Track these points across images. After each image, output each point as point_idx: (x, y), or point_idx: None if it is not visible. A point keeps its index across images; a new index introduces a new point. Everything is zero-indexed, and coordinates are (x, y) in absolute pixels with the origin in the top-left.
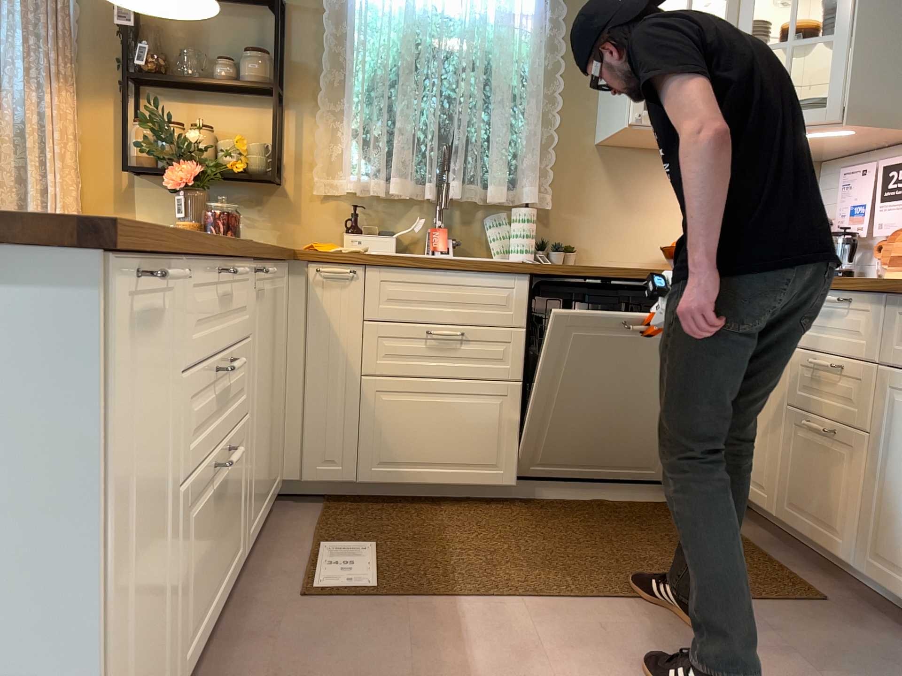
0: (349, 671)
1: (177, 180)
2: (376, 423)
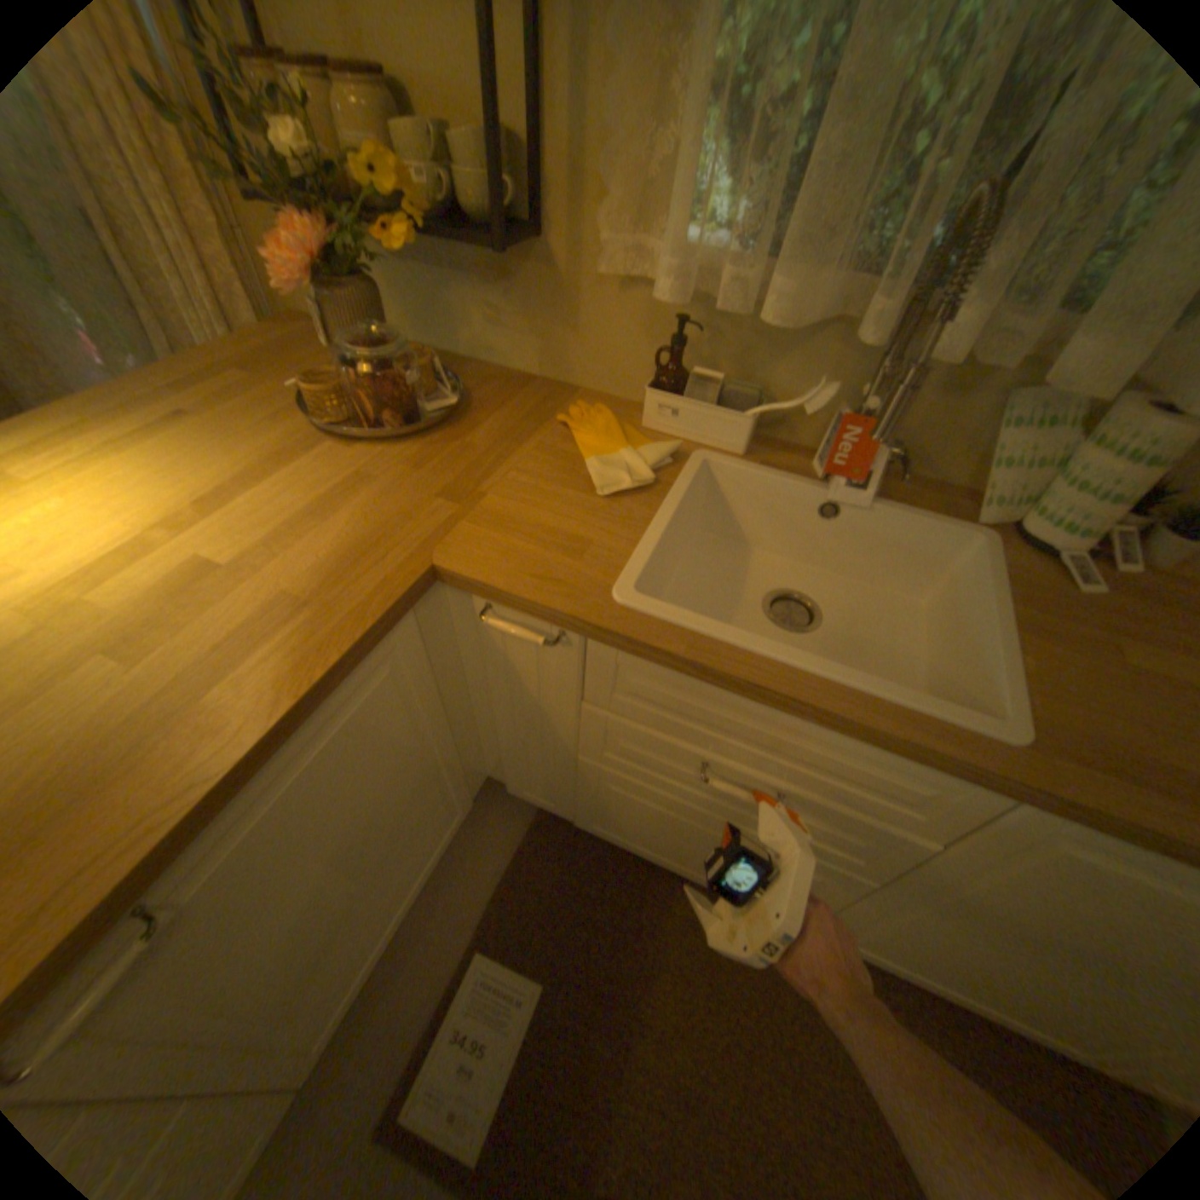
0: None
1: (282, 262)
2: (601, 801)
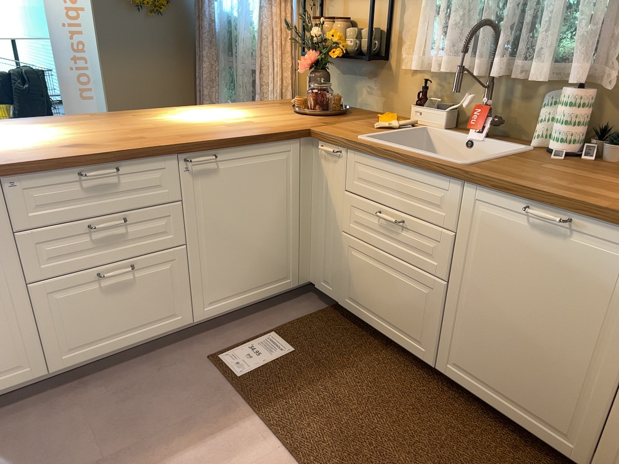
0: (149, 409)
1: (303, 65)
2: (349, 268)
